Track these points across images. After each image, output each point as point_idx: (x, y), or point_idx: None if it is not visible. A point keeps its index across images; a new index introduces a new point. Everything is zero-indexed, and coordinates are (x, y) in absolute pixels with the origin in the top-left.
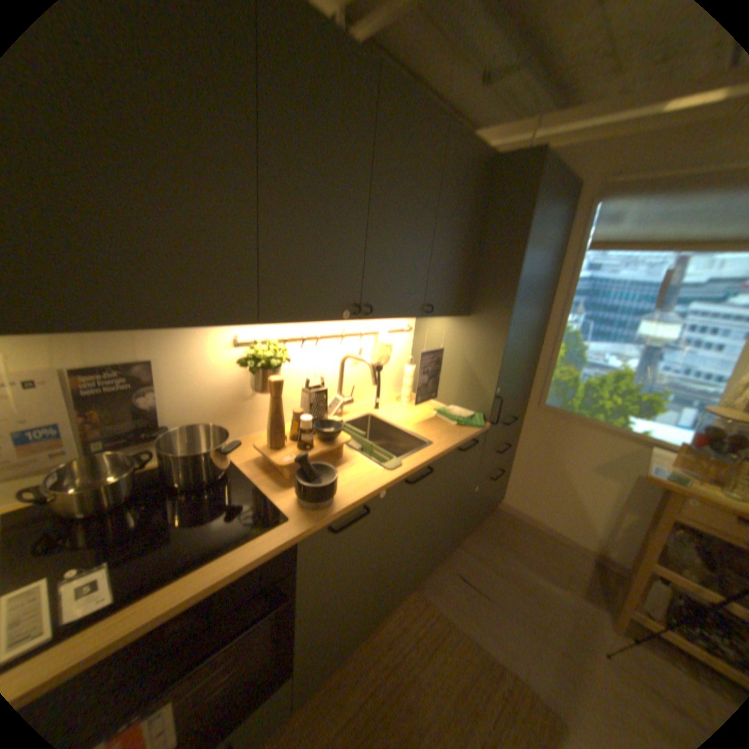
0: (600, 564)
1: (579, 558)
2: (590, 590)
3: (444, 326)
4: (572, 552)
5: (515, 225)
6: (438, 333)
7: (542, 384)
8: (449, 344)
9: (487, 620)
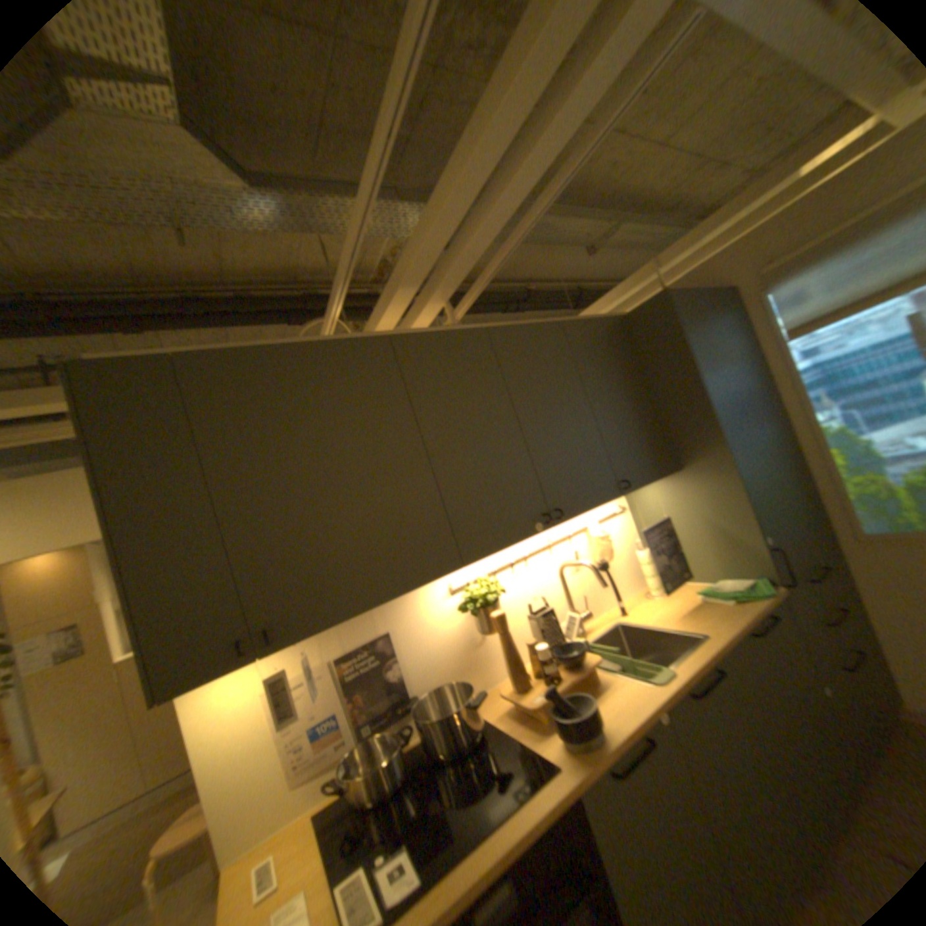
0: None
1: None
2: None
3: (660, 492)
4: None
5: (677, 366)
6: (657, 502)
7: (840, 510)
8: (676, 510)
9: None
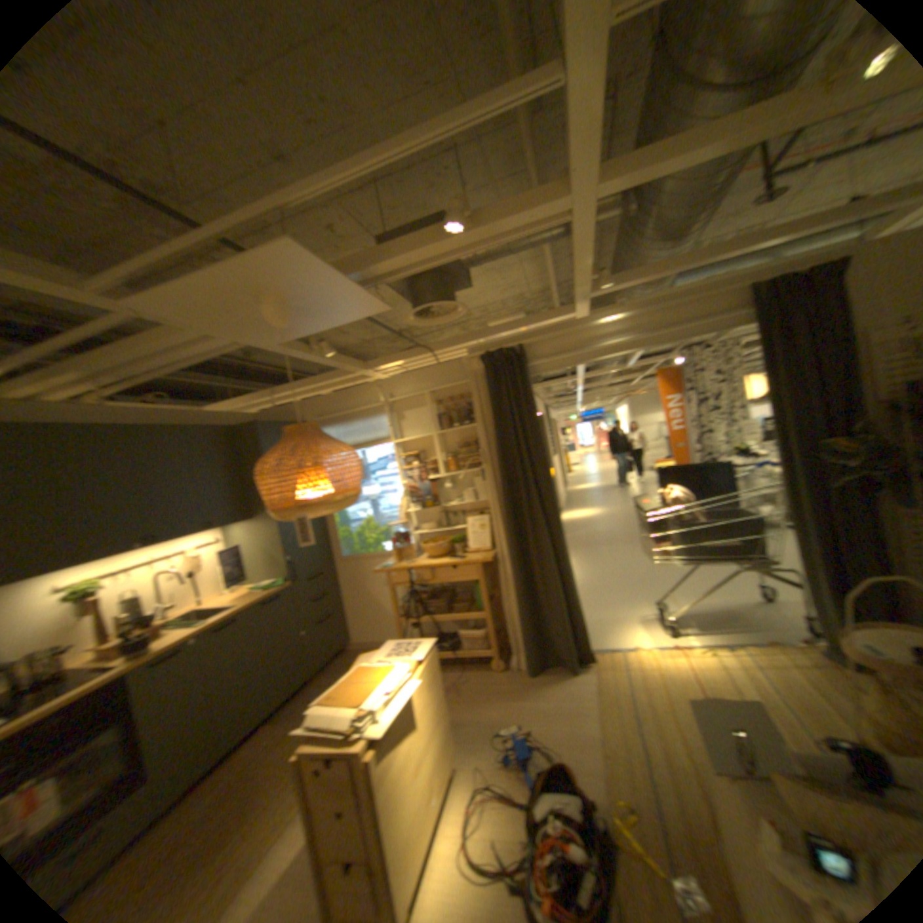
0: None
1: None
2: None
3: (243, 532)
4: None
5: None
6: (241, 538)
7: (338, 545)
8: (250, 542)
9: None
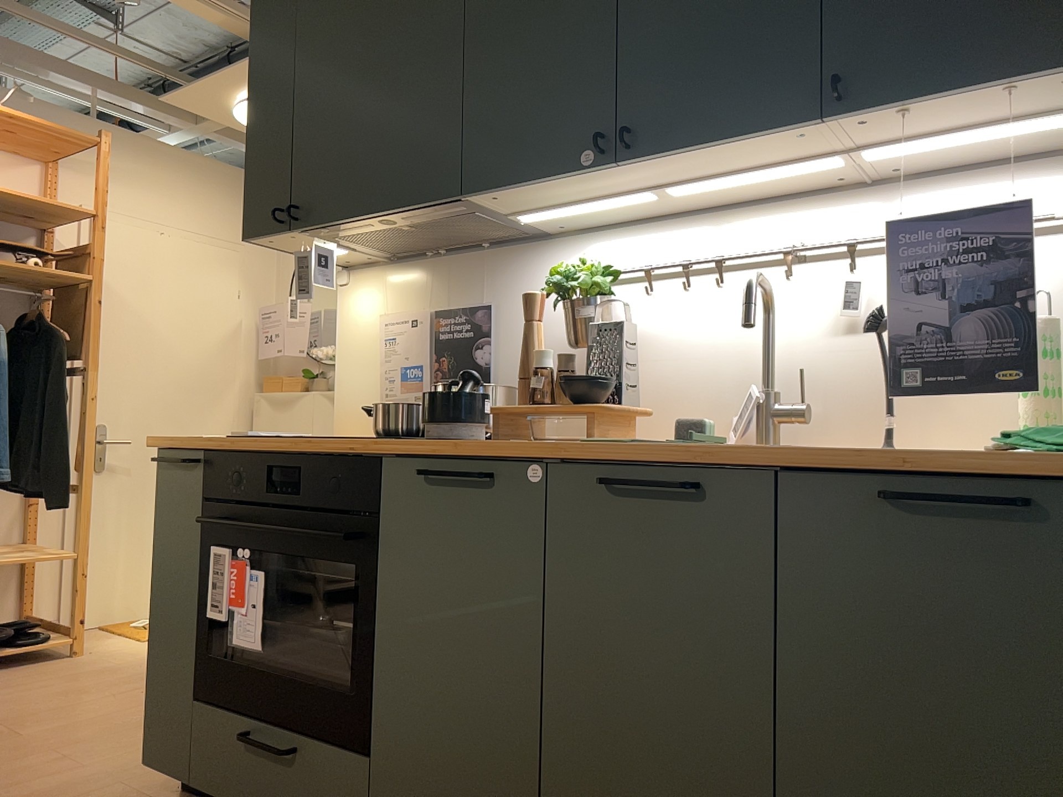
0: None
1: None
2: None
3: None
4: None
5: None
6: None
7: None
8: None
9: None
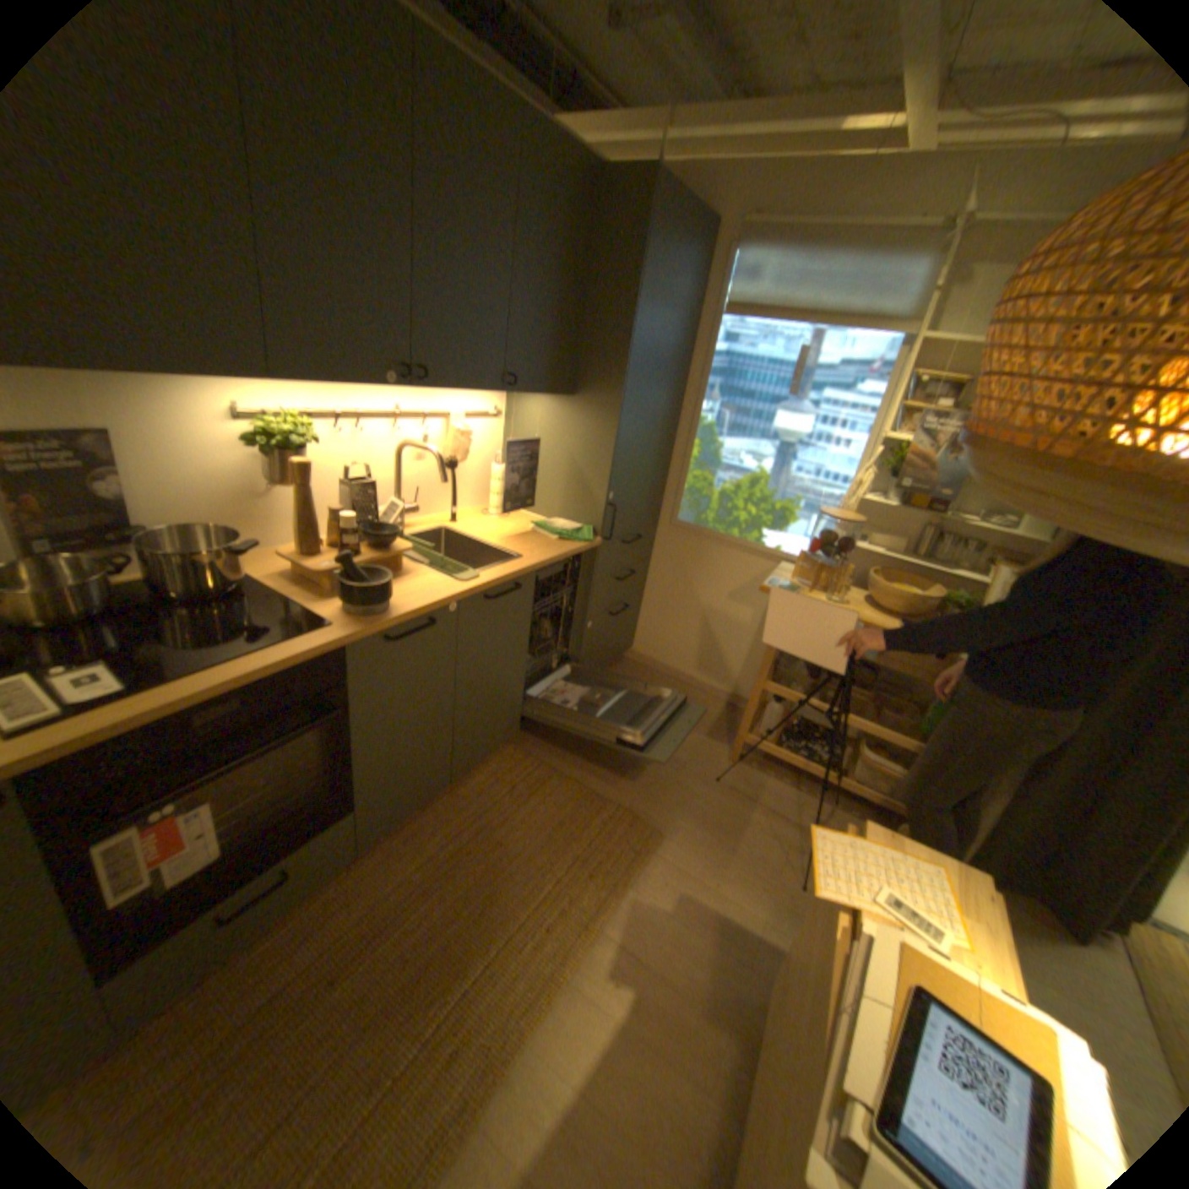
0: (730, 704)
1: (709, 700)
2: (713, 728)
3: (543, 412)
4: (702, 696)
5: (623, 274)
6: (535, 422)
7: (673, 495)
8: (549, 437)
9: (595, 764)
